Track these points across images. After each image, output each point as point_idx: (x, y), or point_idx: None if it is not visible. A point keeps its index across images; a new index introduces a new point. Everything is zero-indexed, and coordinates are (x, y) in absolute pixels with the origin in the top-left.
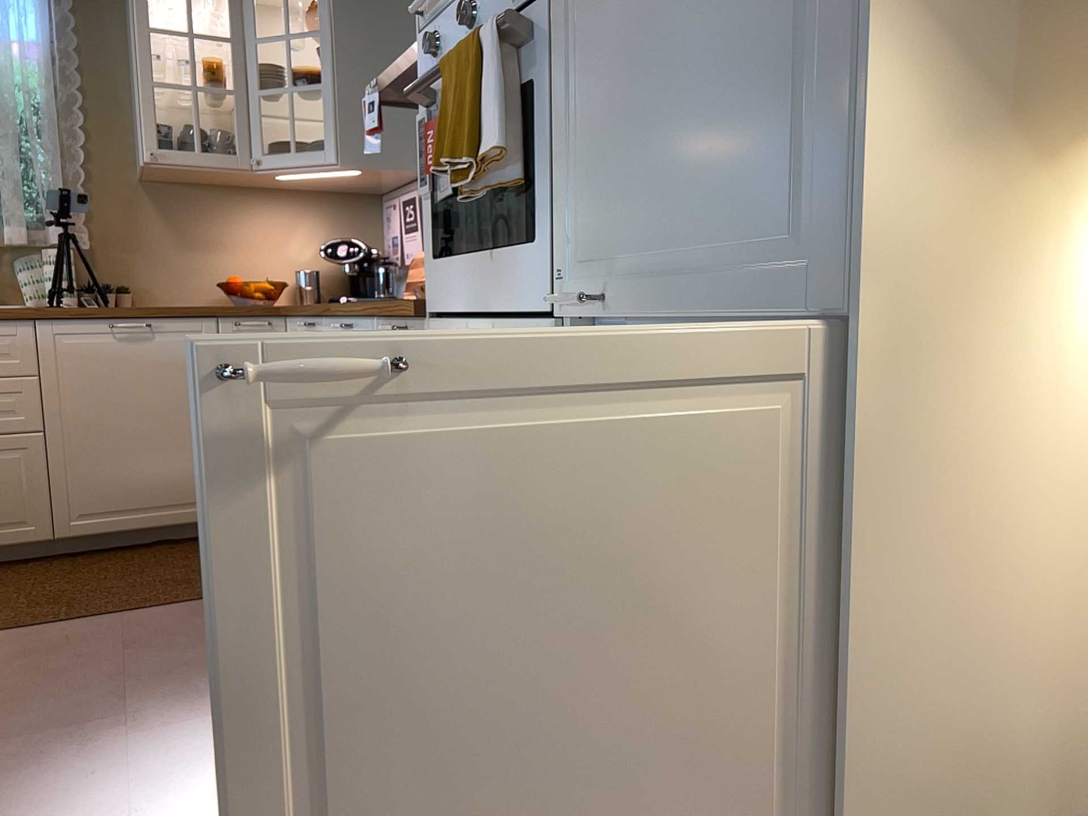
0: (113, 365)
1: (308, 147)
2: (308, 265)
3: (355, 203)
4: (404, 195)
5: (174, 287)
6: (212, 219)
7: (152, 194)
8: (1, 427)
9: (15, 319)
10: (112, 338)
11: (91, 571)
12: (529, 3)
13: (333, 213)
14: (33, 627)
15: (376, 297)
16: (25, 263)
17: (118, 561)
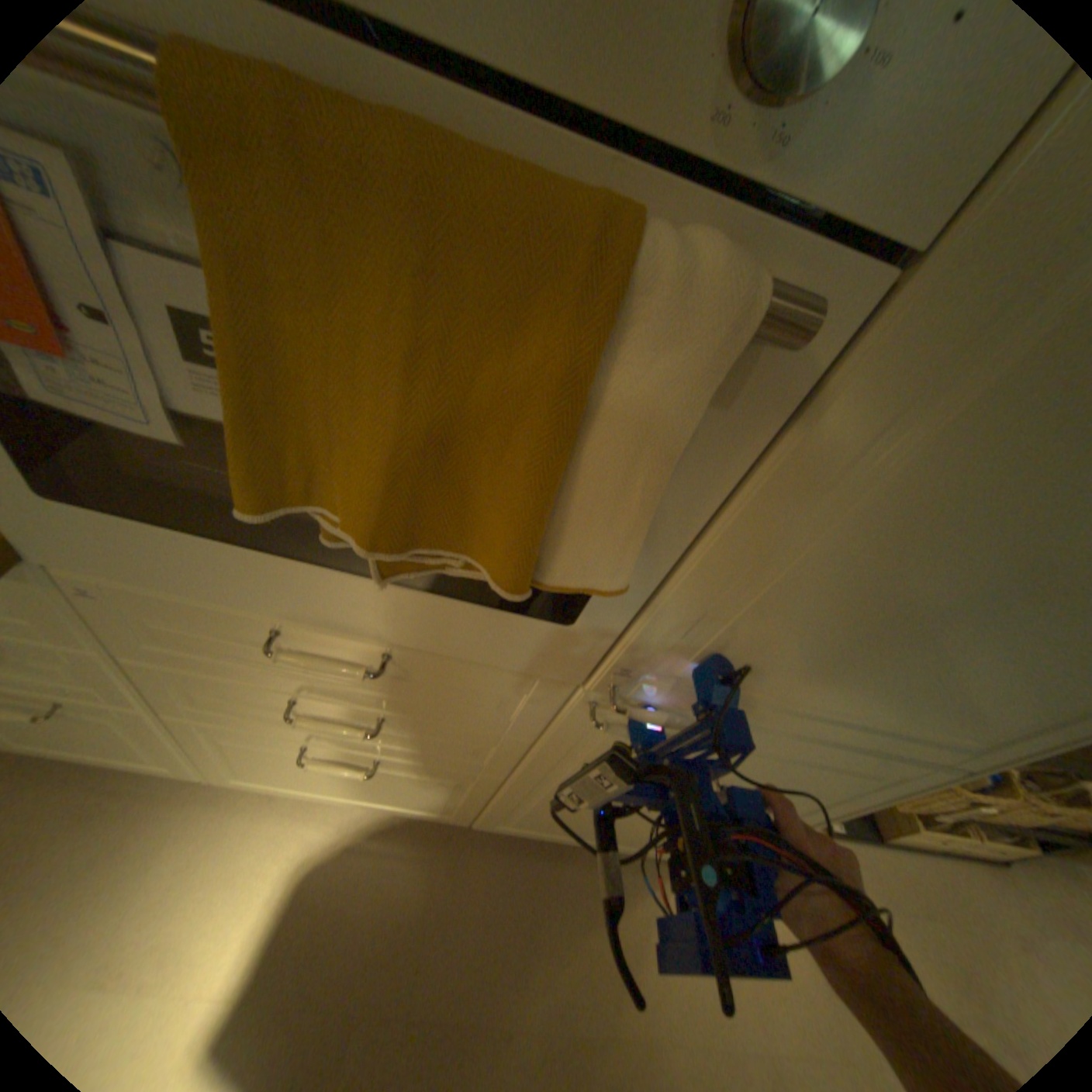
0: None
1: None
2: None
3: None
4: None
5: None
6: None
7: None
8: None
9: None
10: None
11: None
12: (769, 178)
13: None
14: None
15: None
16: None
17: None
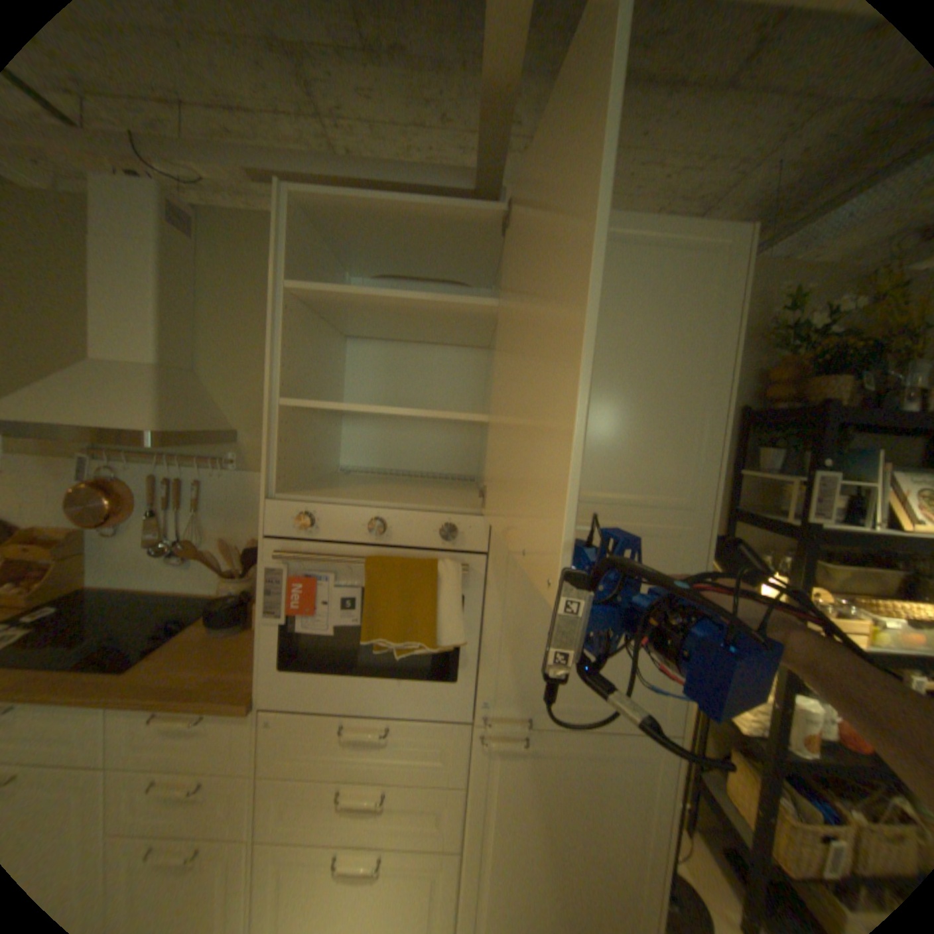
0: None
1: None
2: None
3: None
4: None
5: None
6: None
7: None
8: None
9: None
10: None
11: None
12: (453, 550)
13: None
14: None
15: None
16: None
17: None
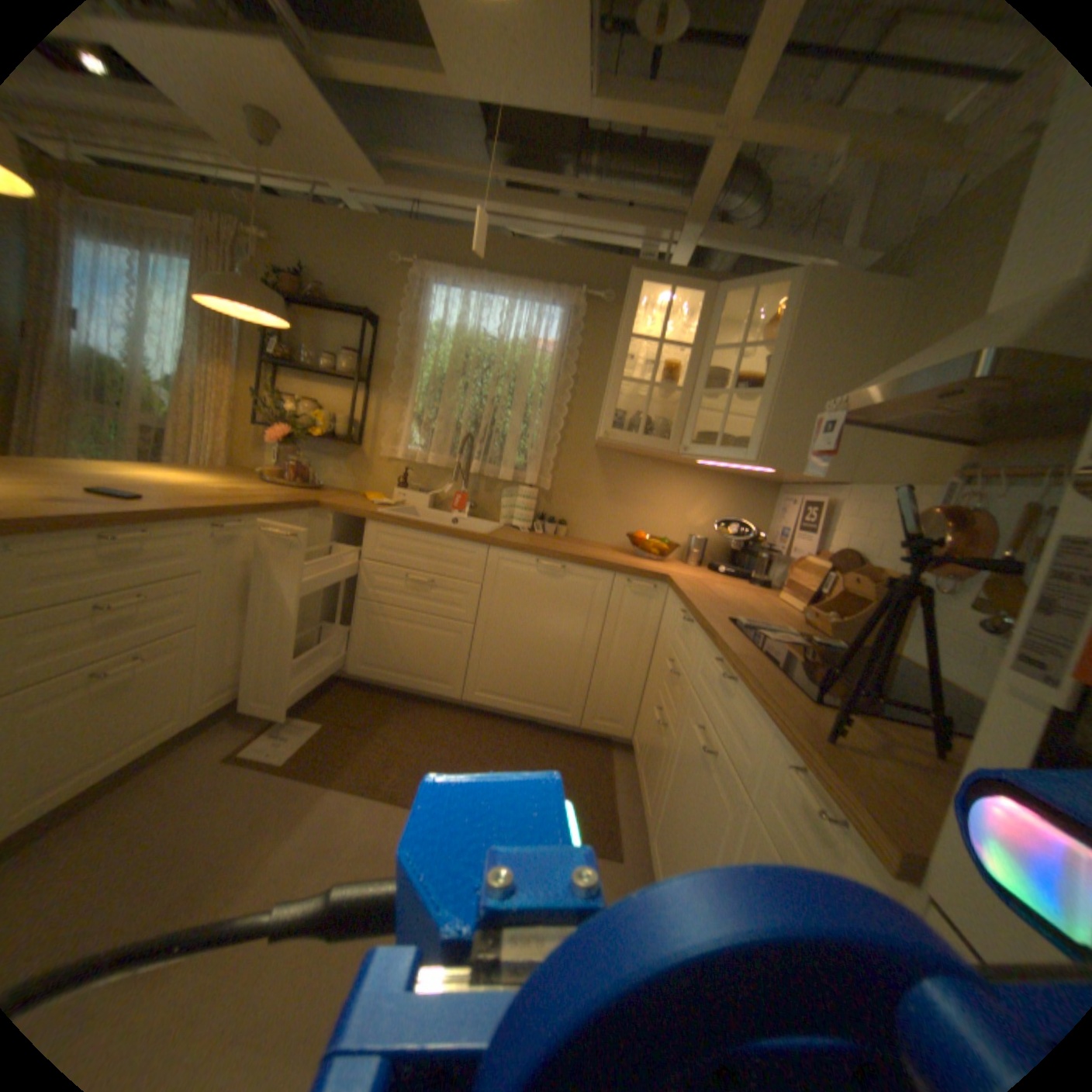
0: (531, 591)
1: (730, 442)
2: (700, 532)
3: (755, 490)
4: (810, 498)
5: (597, 528)
6: (637, 484)
7: (601, 459)
8: (450, 614)
9: (477, 543)
10: (535, 571)
11: (472, 740)
12: None
13: (734, 494)
14: (401, 804)
15: (753, 580)
16: (508, 494)
17: (493, 736)
